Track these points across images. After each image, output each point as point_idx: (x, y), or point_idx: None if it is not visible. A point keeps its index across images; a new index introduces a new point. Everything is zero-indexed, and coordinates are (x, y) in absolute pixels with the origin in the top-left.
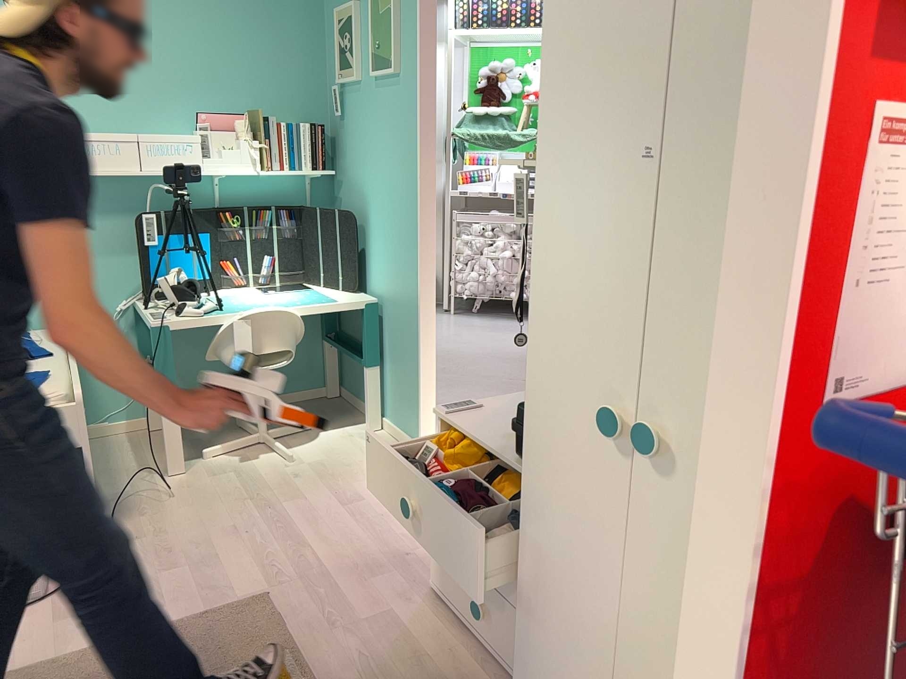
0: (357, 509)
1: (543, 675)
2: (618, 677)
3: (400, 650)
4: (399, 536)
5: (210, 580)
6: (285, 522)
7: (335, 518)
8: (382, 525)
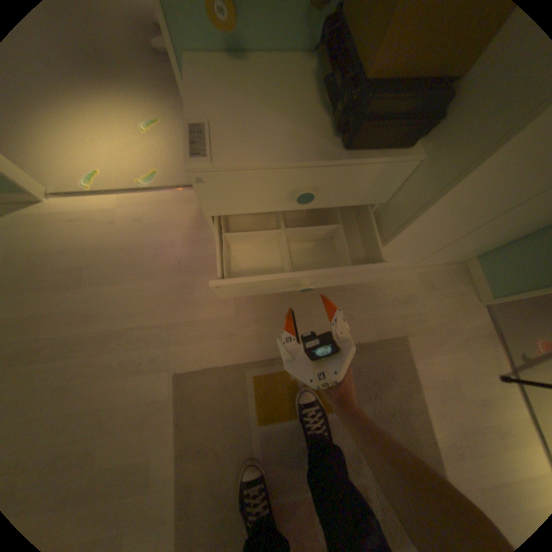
0: (93, 278)
1: (402, 250)
2: (486, 225)
3: (271, 302)
4: (152, 261)
5: (129, 420)
6: (75, 342)
7: (96, 299)
8: (129, 268)
